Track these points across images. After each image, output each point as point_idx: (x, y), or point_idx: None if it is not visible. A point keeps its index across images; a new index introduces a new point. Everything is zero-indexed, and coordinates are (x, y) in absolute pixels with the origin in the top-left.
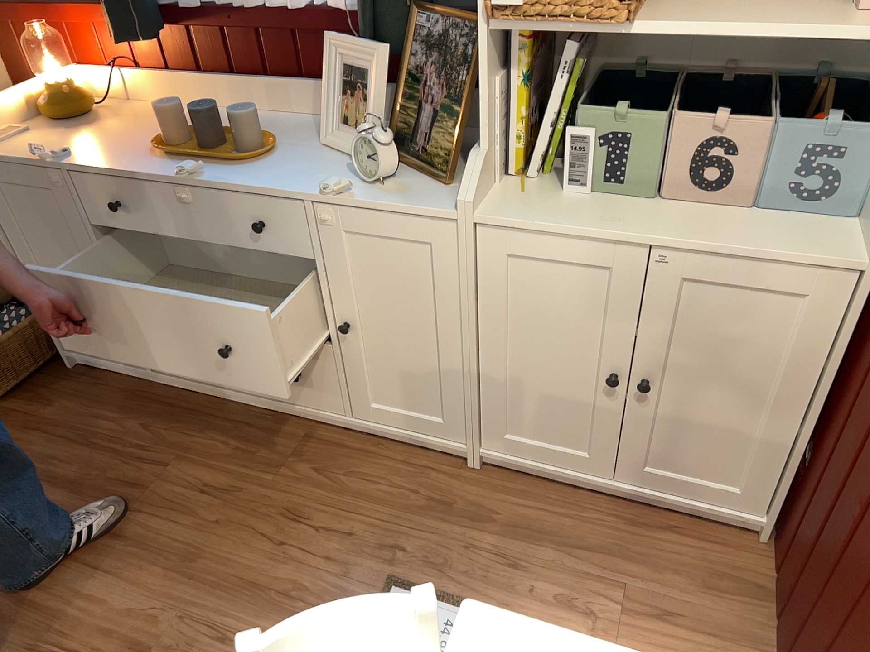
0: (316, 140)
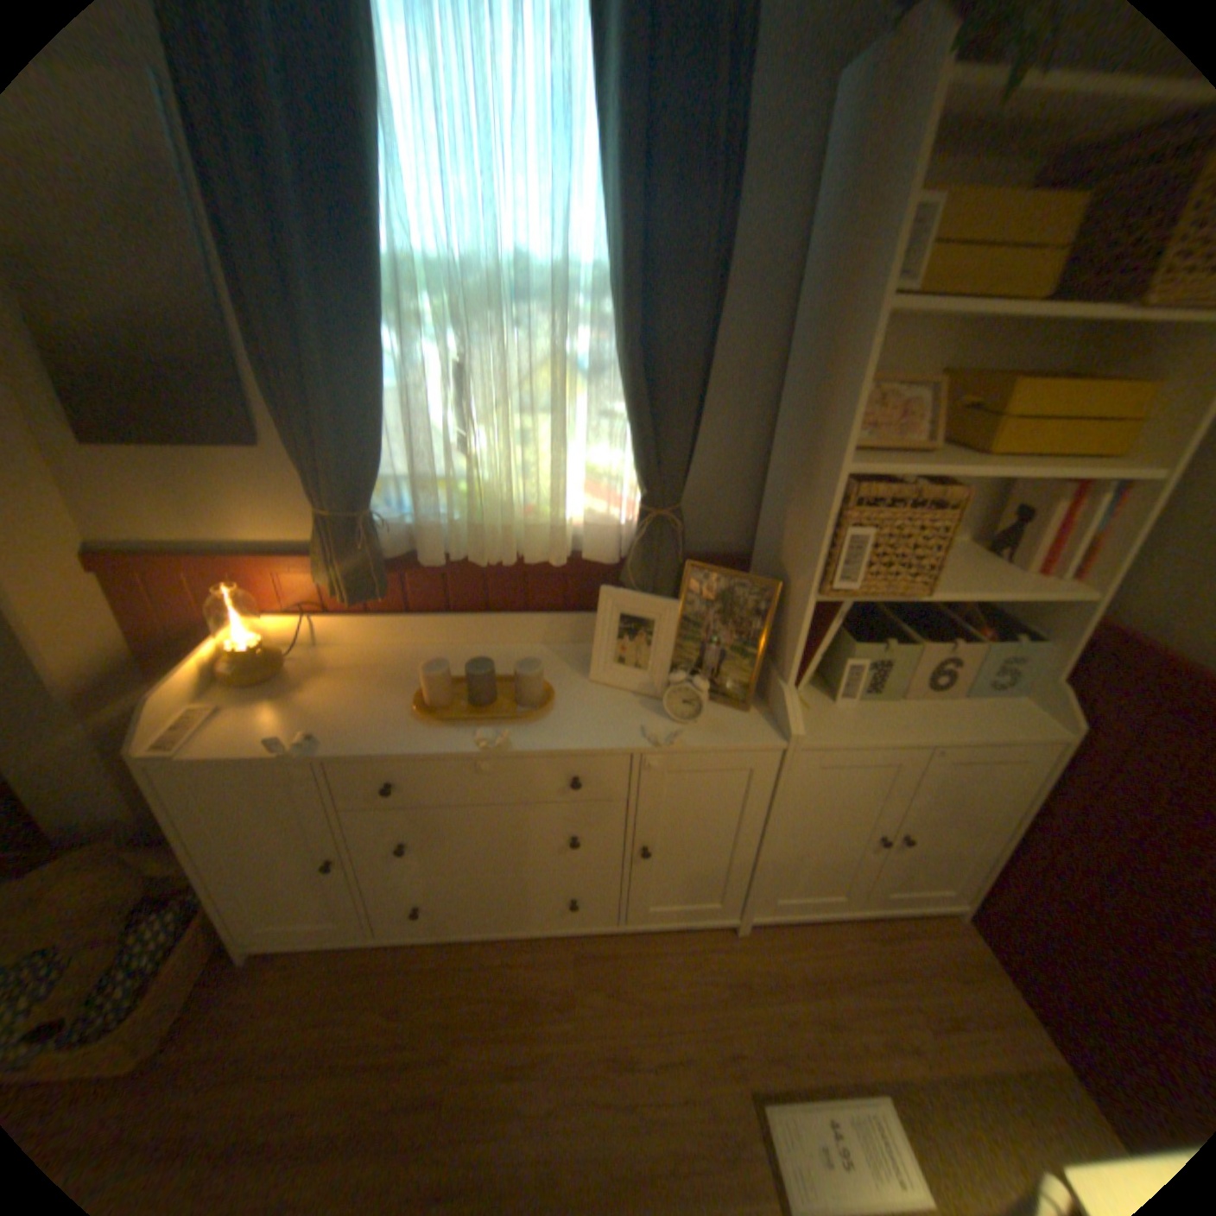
0: (578, 676)
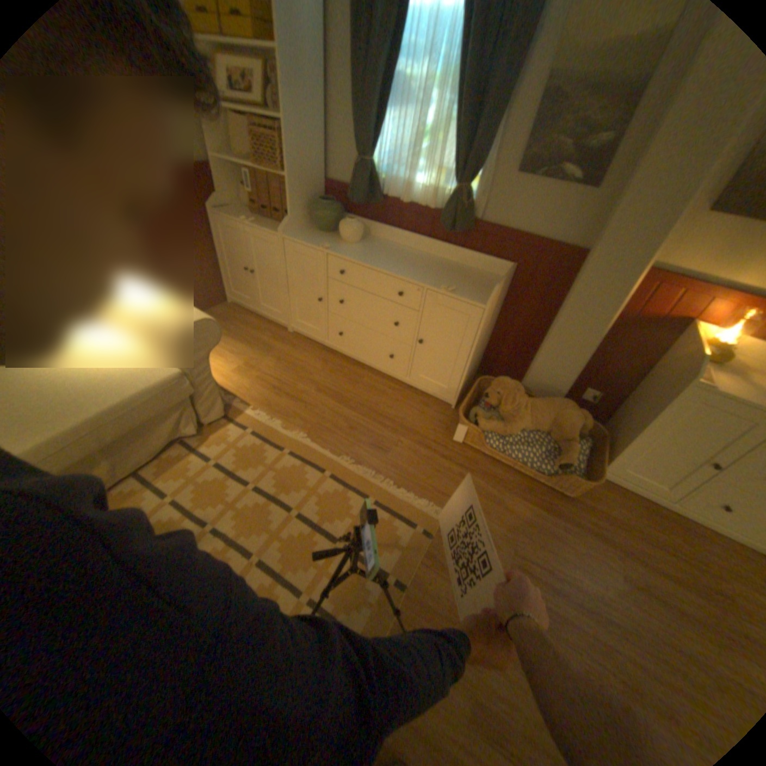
0: None
